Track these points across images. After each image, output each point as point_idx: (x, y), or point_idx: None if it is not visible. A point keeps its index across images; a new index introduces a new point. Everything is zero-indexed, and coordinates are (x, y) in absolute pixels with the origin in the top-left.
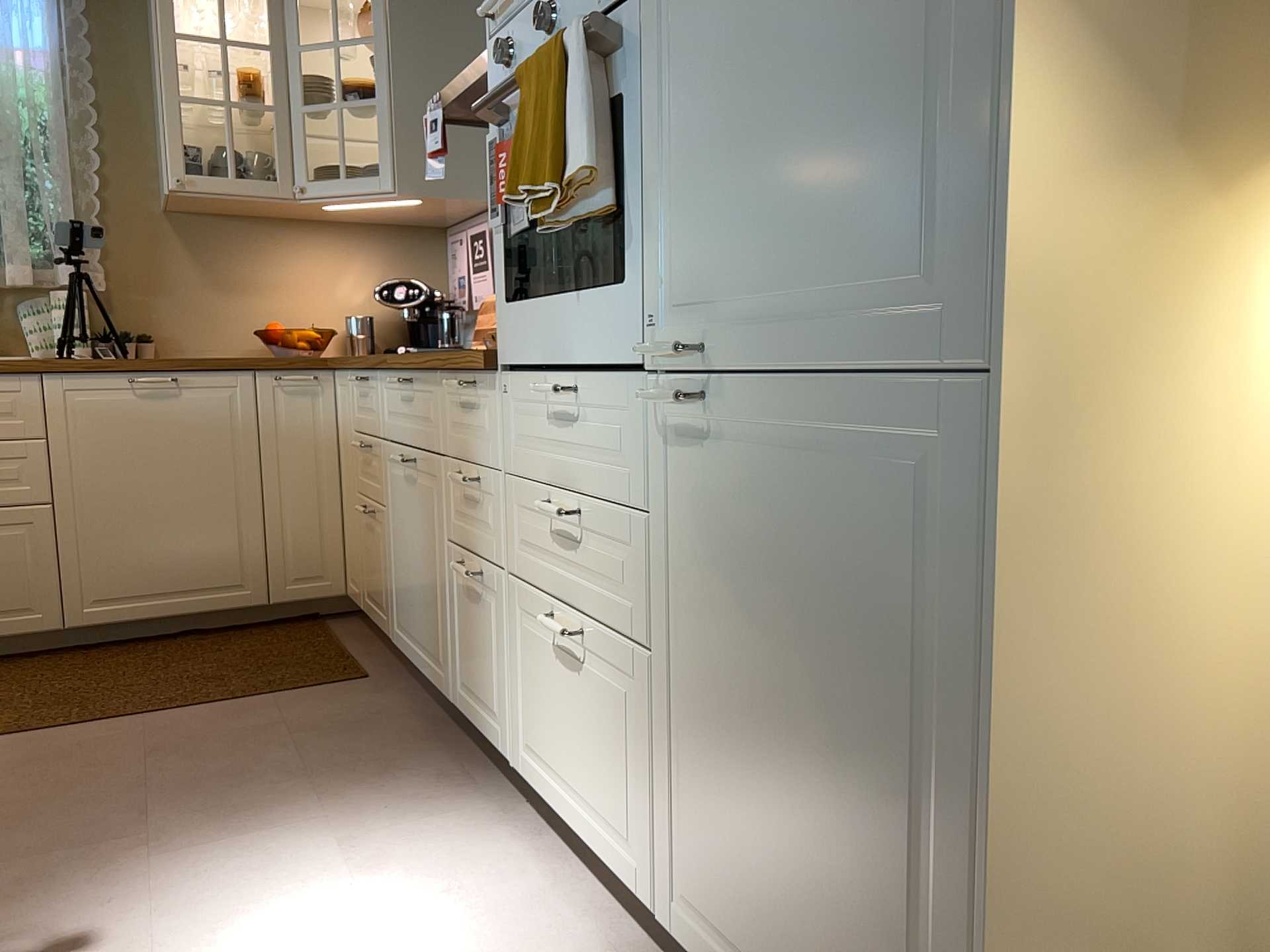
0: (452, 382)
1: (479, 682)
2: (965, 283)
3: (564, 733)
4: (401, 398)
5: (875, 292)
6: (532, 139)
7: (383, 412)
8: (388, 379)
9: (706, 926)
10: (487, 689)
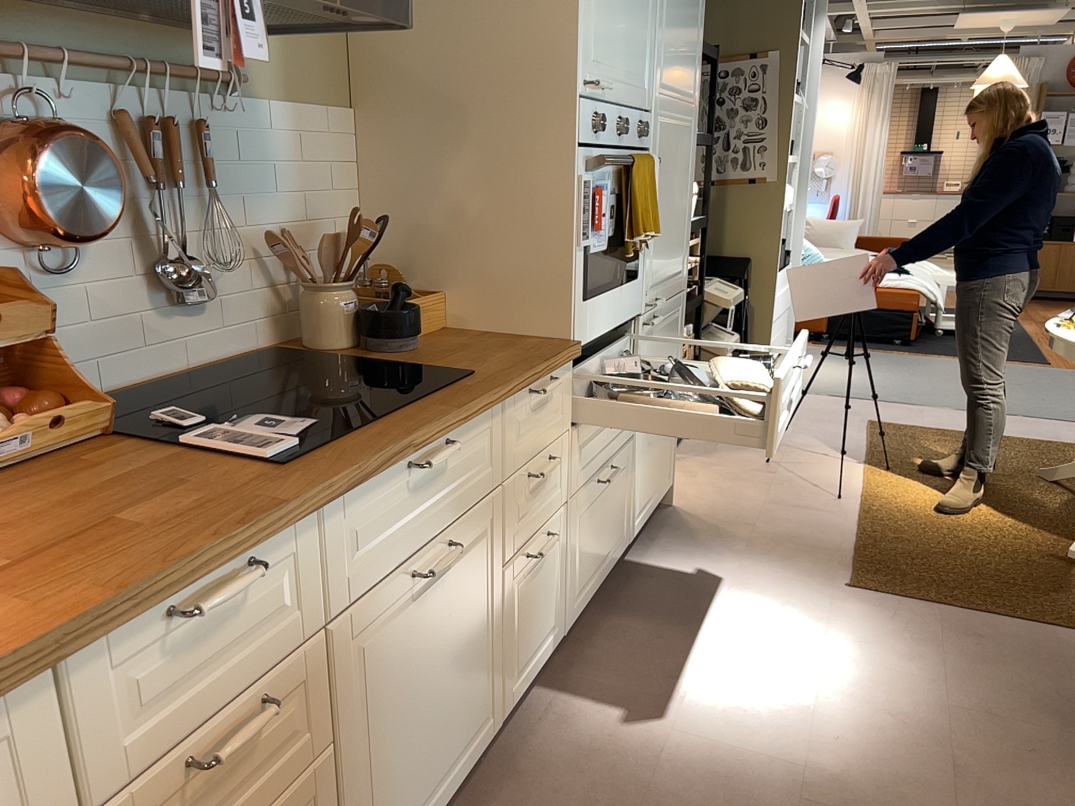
0: (523, 394)
1: (537, 628)
2: (681, 271)
3: (598, 536)
4: (410, 489)
5: (675, 274)
6: (644, 208)
7: (339, 566)
8: (369, 489)
9: (640, 509)
10: (545, 618)
